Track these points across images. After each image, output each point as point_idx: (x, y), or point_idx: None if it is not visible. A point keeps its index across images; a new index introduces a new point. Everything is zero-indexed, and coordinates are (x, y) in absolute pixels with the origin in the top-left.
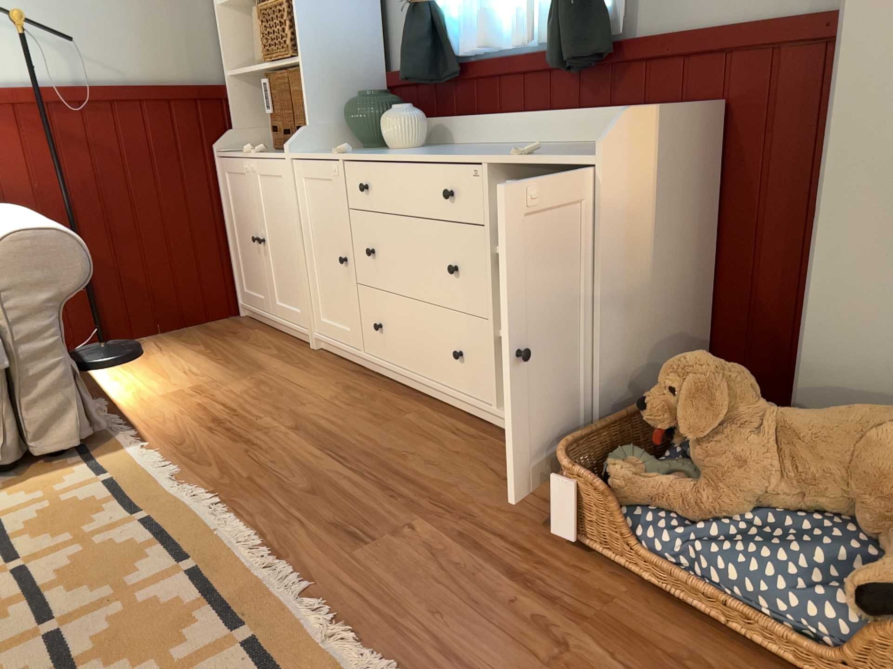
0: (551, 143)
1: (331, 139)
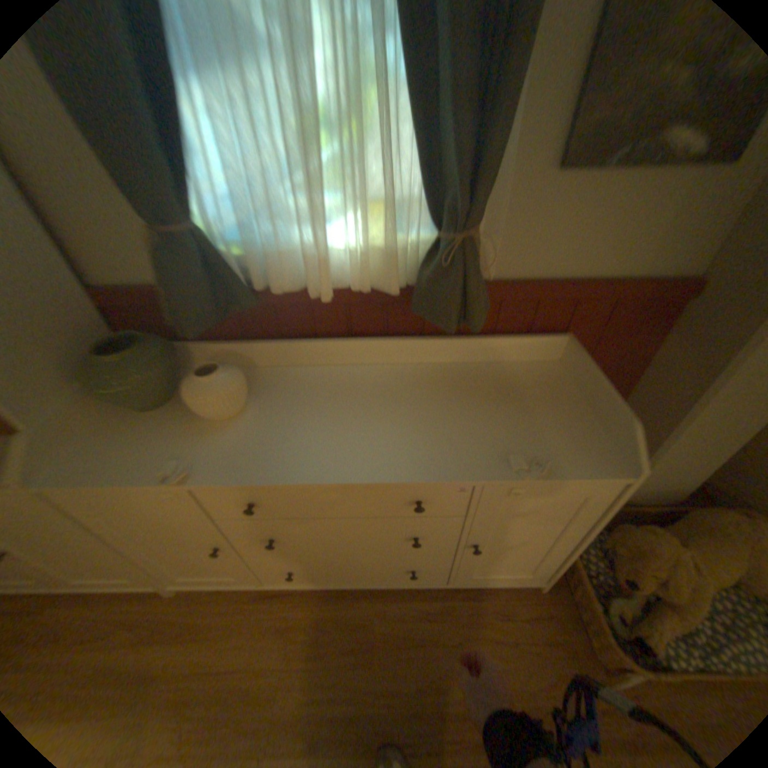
0: (402, 364)
1: (75, 417)
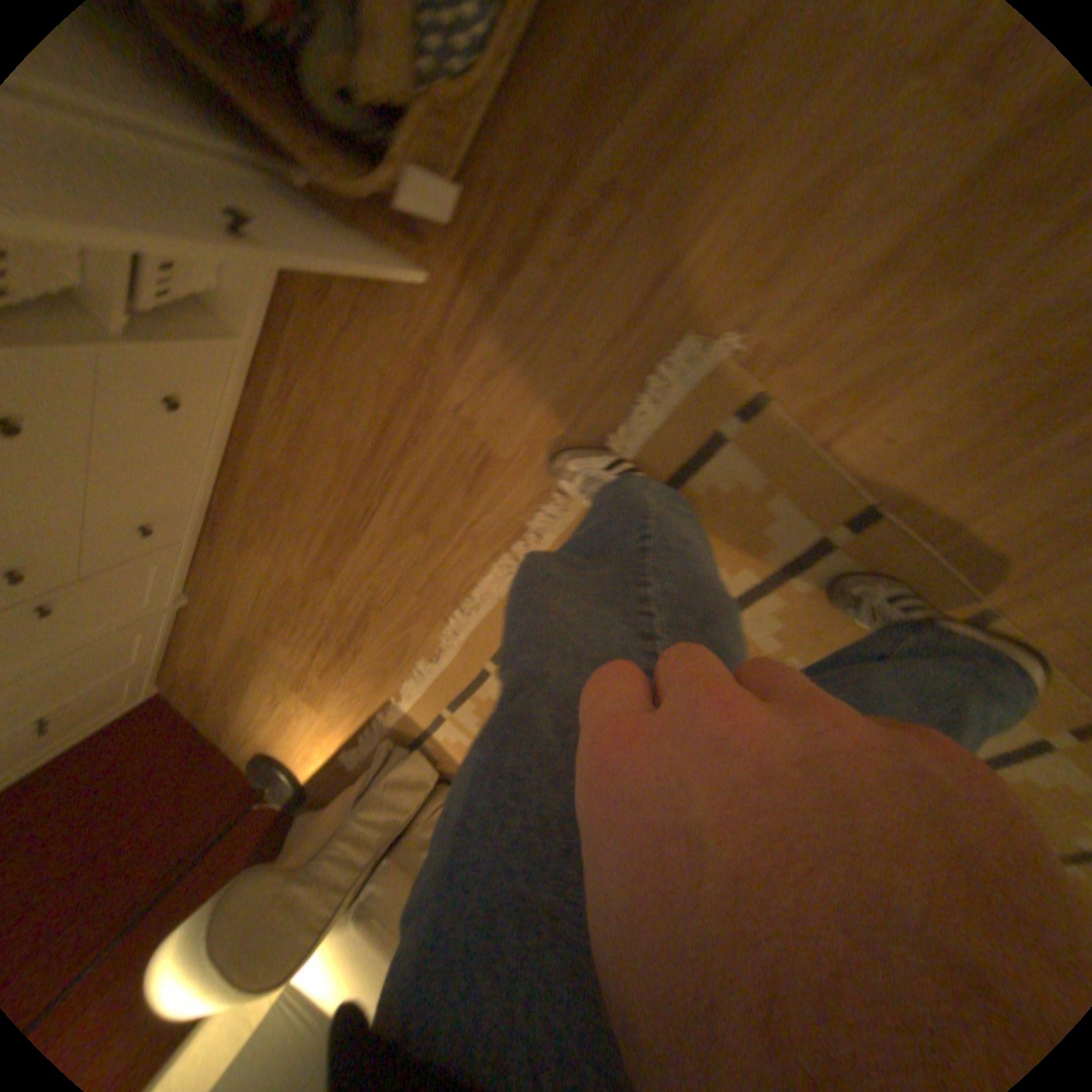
0: None
1: None
